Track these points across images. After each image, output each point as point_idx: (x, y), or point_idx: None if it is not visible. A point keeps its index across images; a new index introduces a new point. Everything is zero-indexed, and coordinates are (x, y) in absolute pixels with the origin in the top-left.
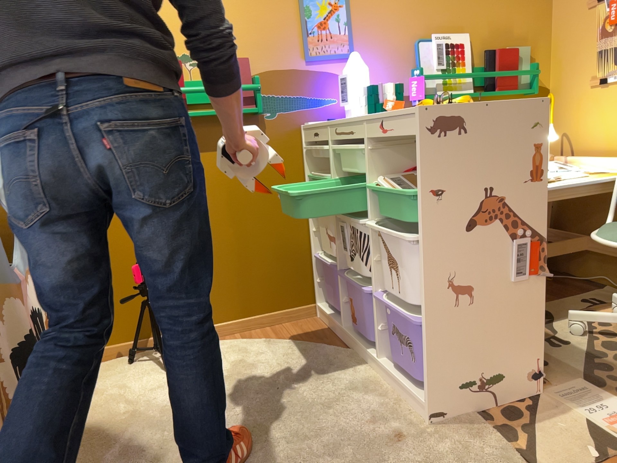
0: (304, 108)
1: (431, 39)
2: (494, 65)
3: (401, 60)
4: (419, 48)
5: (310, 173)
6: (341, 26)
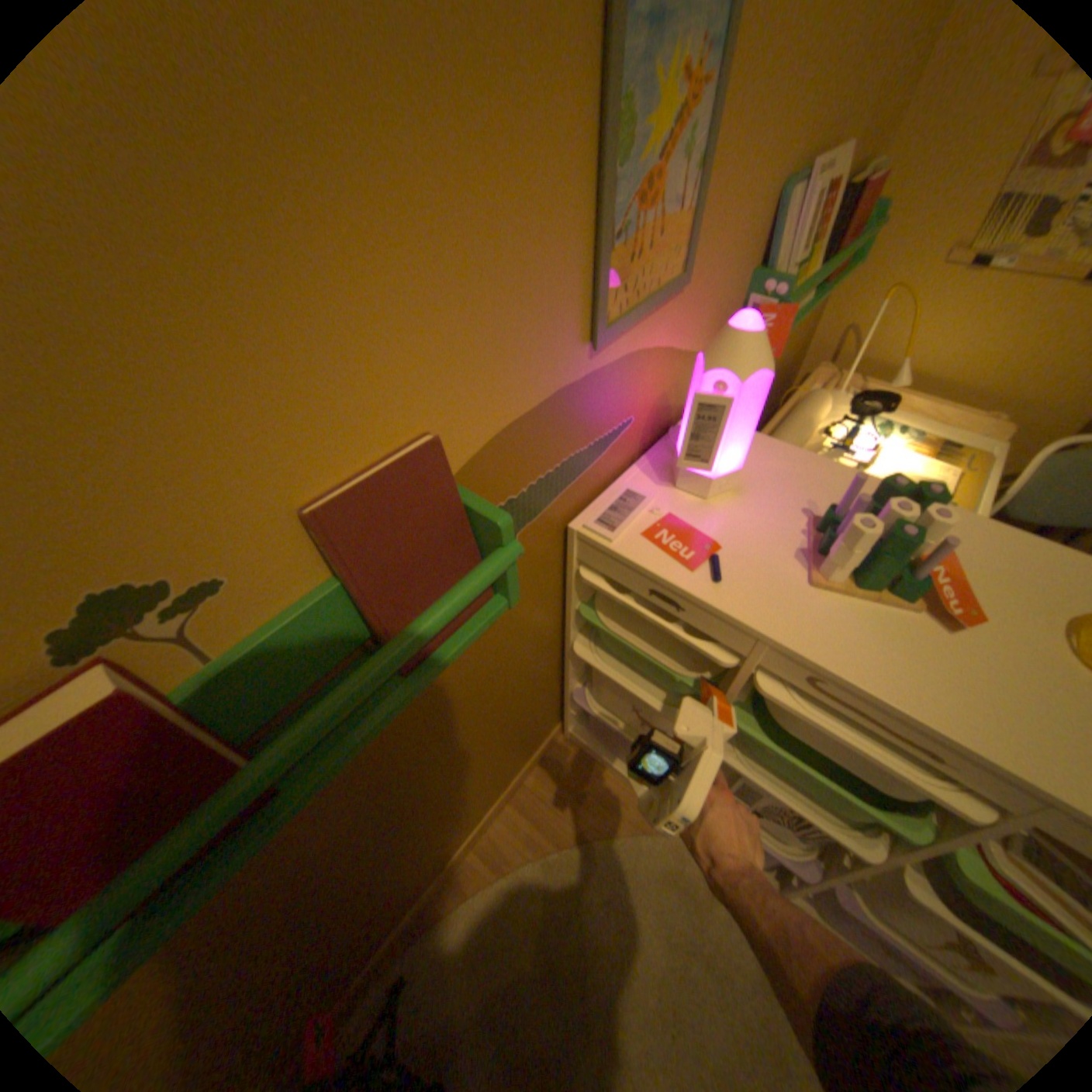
0: (576, 480)
1: (816, 169)
2: (853, 218)
3: (752, 246)
4: (792, 202)
5: (581, 604)
6: (694, 171)
